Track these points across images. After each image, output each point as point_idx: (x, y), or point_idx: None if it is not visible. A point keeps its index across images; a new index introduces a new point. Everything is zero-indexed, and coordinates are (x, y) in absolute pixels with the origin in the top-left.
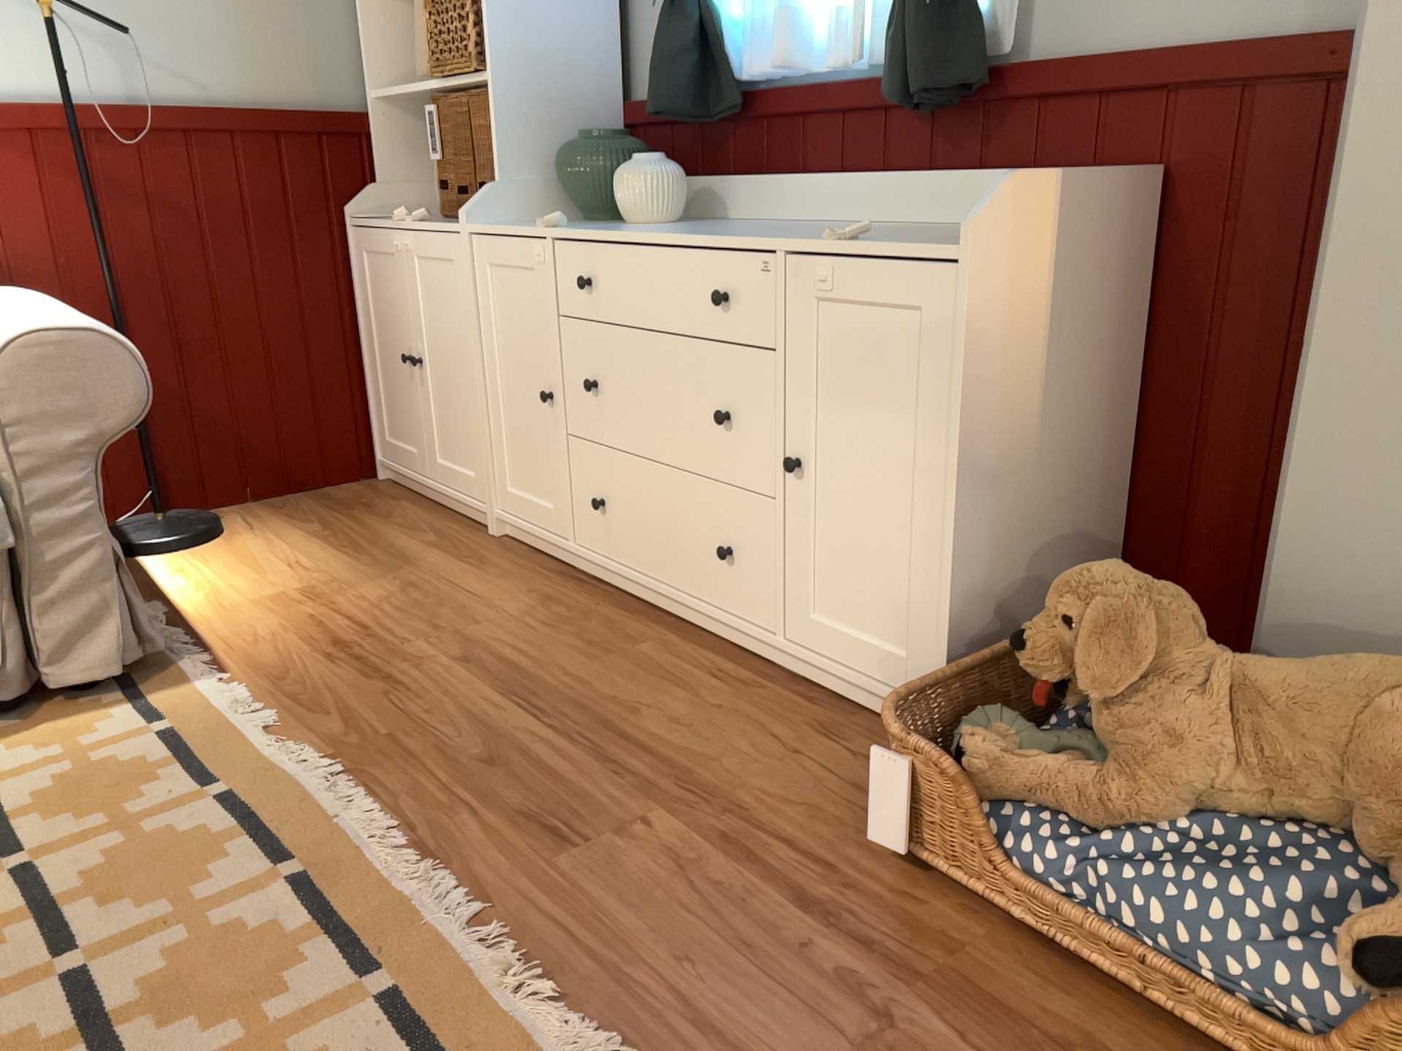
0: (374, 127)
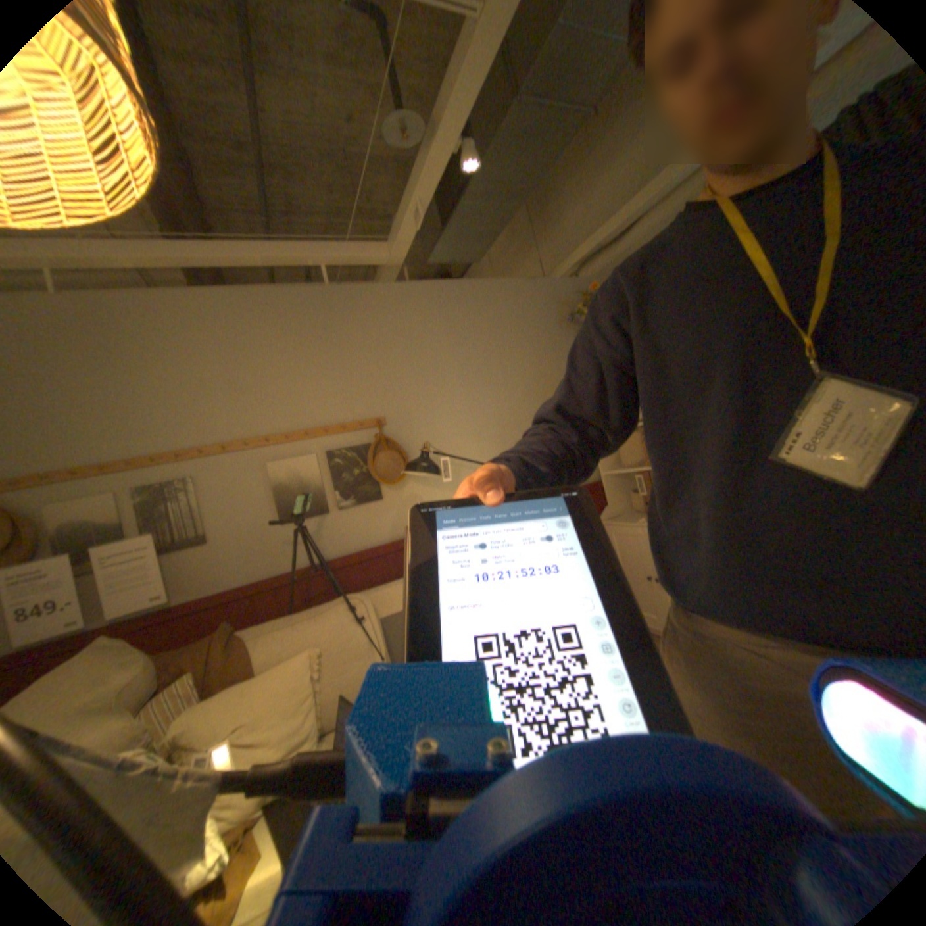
0: (604, 483)
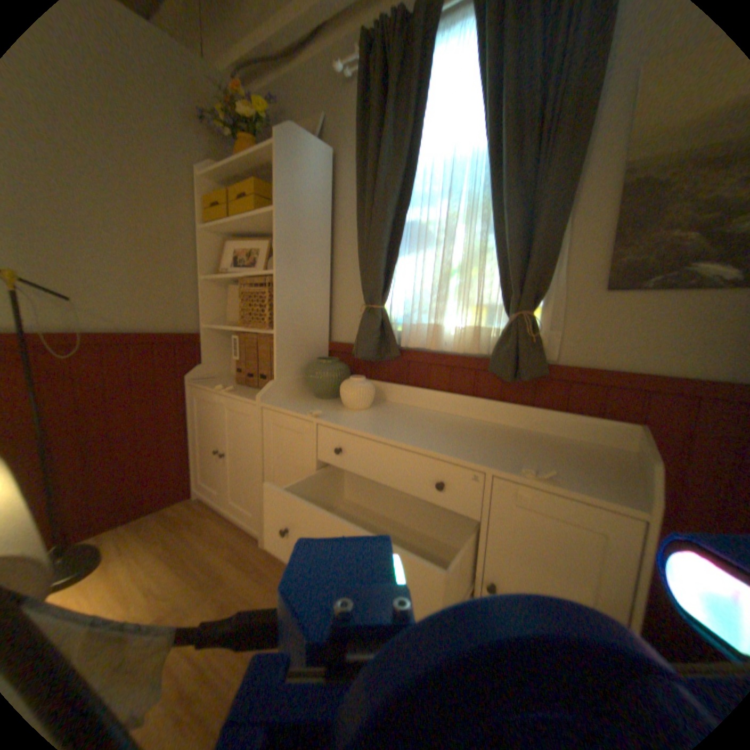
0: (203, 338)
